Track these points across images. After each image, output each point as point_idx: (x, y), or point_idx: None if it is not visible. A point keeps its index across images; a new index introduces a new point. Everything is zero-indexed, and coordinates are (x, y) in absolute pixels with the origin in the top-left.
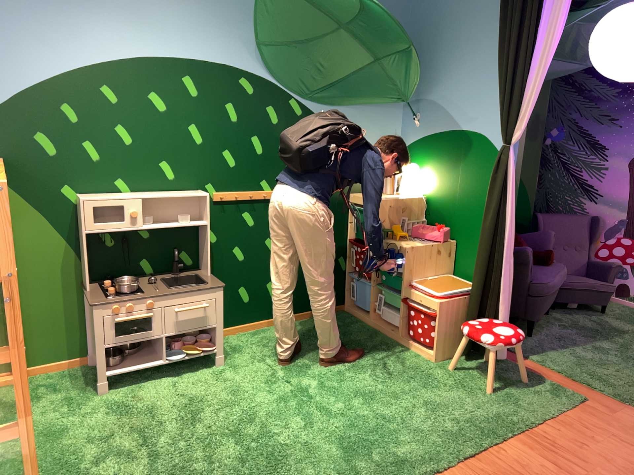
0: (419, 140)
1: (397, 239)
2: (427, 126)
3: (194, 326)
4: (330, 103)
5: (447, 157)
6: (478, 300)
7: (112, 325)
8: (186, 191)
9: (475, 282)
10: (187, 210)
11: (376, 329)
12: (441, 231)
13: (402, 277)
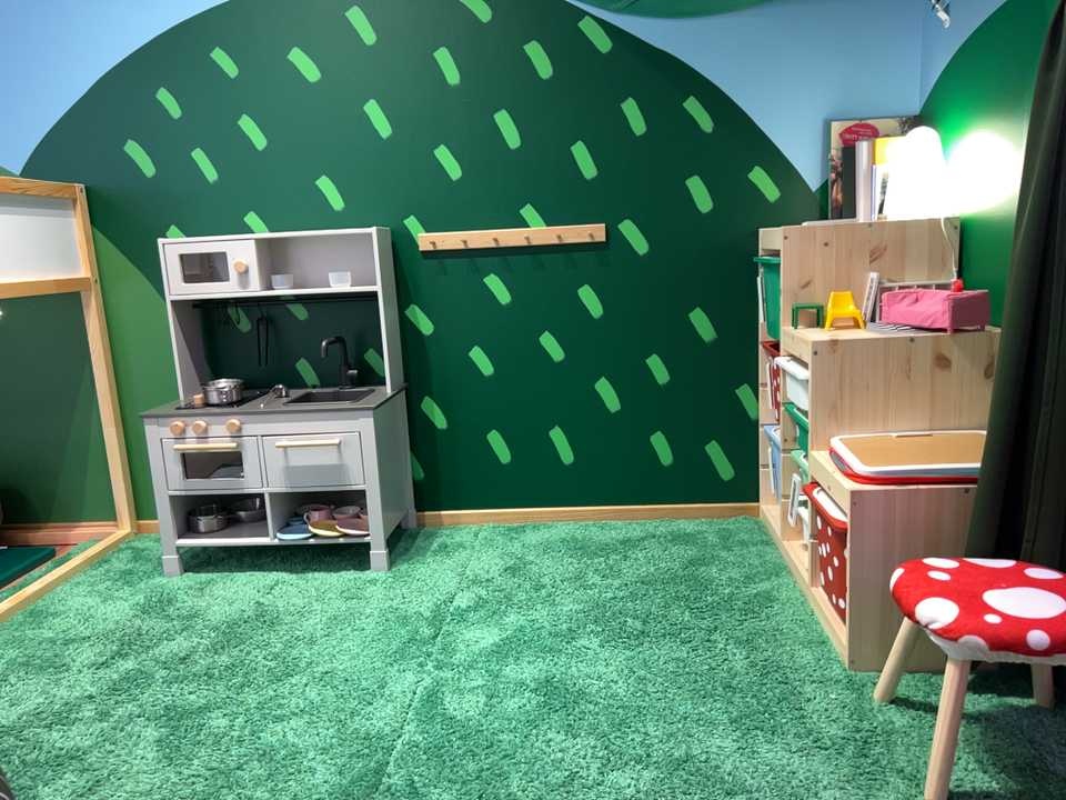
0: (952, 57)
1: (833, 327)
2: (967, 7)
3: (316, 485)
4: (684, 3)
5: (1006, 76)
6: (997, 505)
7: (166, 458)
8: (359, 229)
9: (997, 443)
10: (361, 265)
11: (785, 568)
12: (957, 297)
13: (811, 425)
